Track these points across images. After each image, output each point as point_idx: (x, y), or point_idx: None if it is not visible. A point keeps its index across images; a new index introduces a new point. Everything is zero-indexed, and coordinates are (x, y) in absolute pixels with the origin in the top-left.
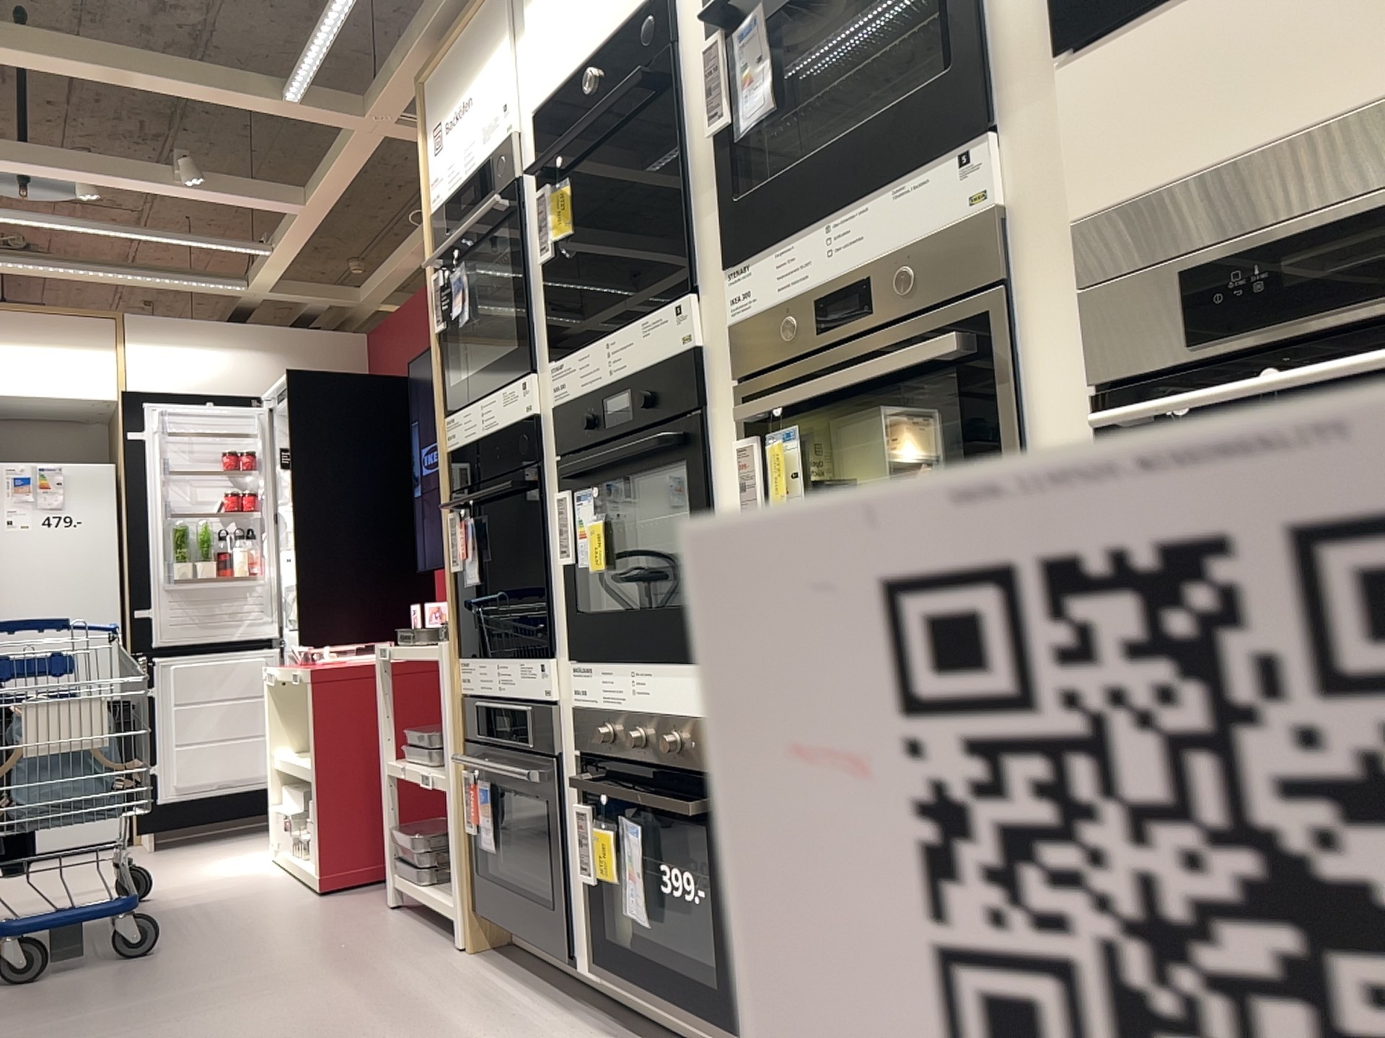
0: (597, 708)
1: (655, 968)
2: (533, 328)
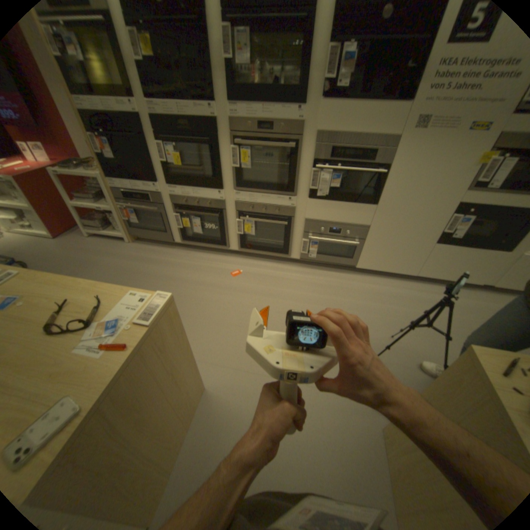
0: (179, 195)
1: (202, 240)
2: (130, 82)
